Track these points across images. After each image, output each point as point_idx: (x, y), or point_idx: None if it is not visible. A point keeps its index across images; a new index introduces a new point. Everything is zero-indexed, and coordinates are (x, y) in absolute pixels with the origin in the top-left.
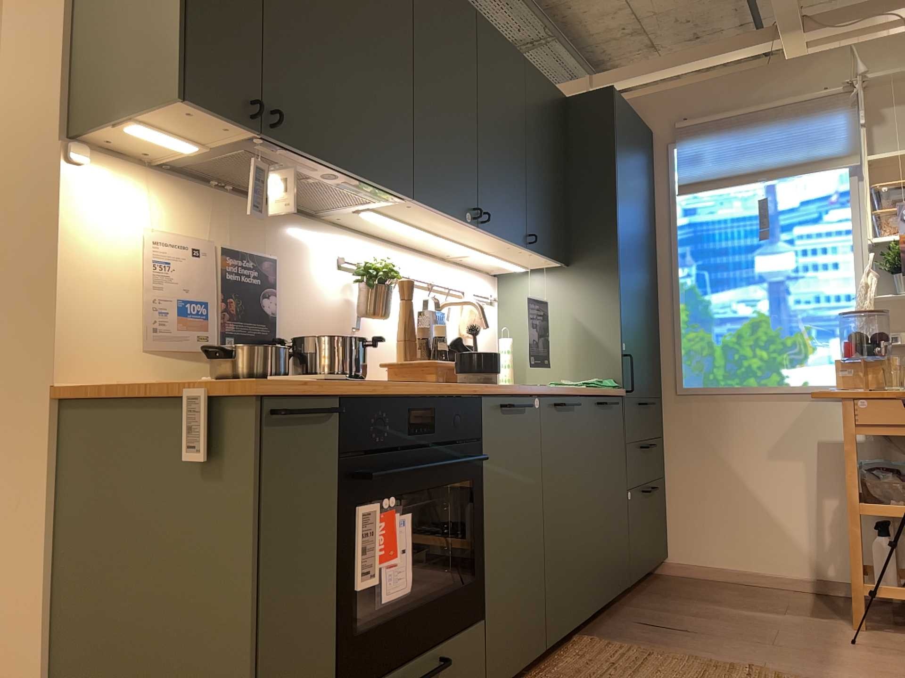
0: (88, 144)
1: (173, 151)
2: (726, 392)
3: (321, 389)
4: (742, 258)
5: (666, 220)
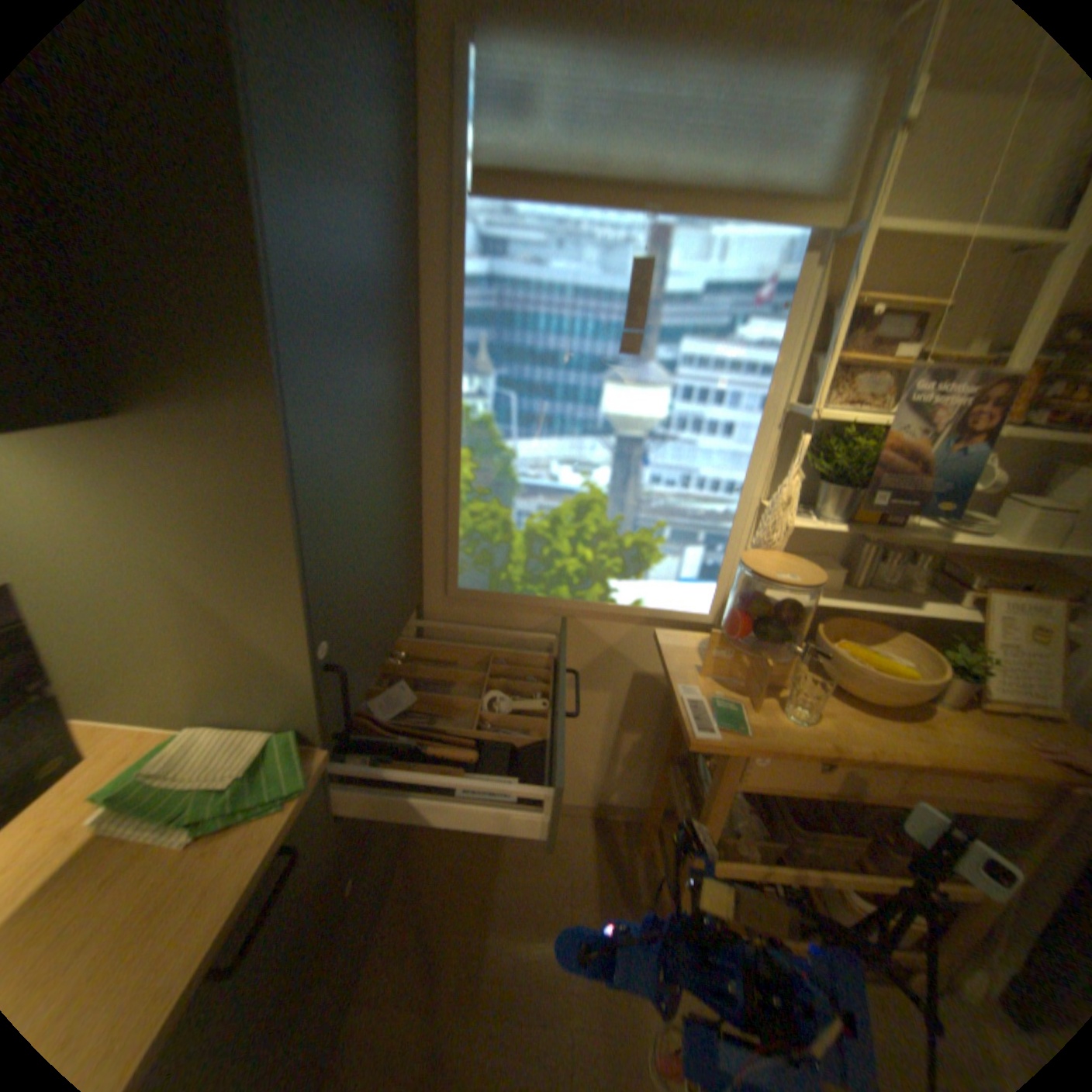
0: None
1: None
2: (523, 602)
3: None
4: (582, 382)
5: (443, 253)
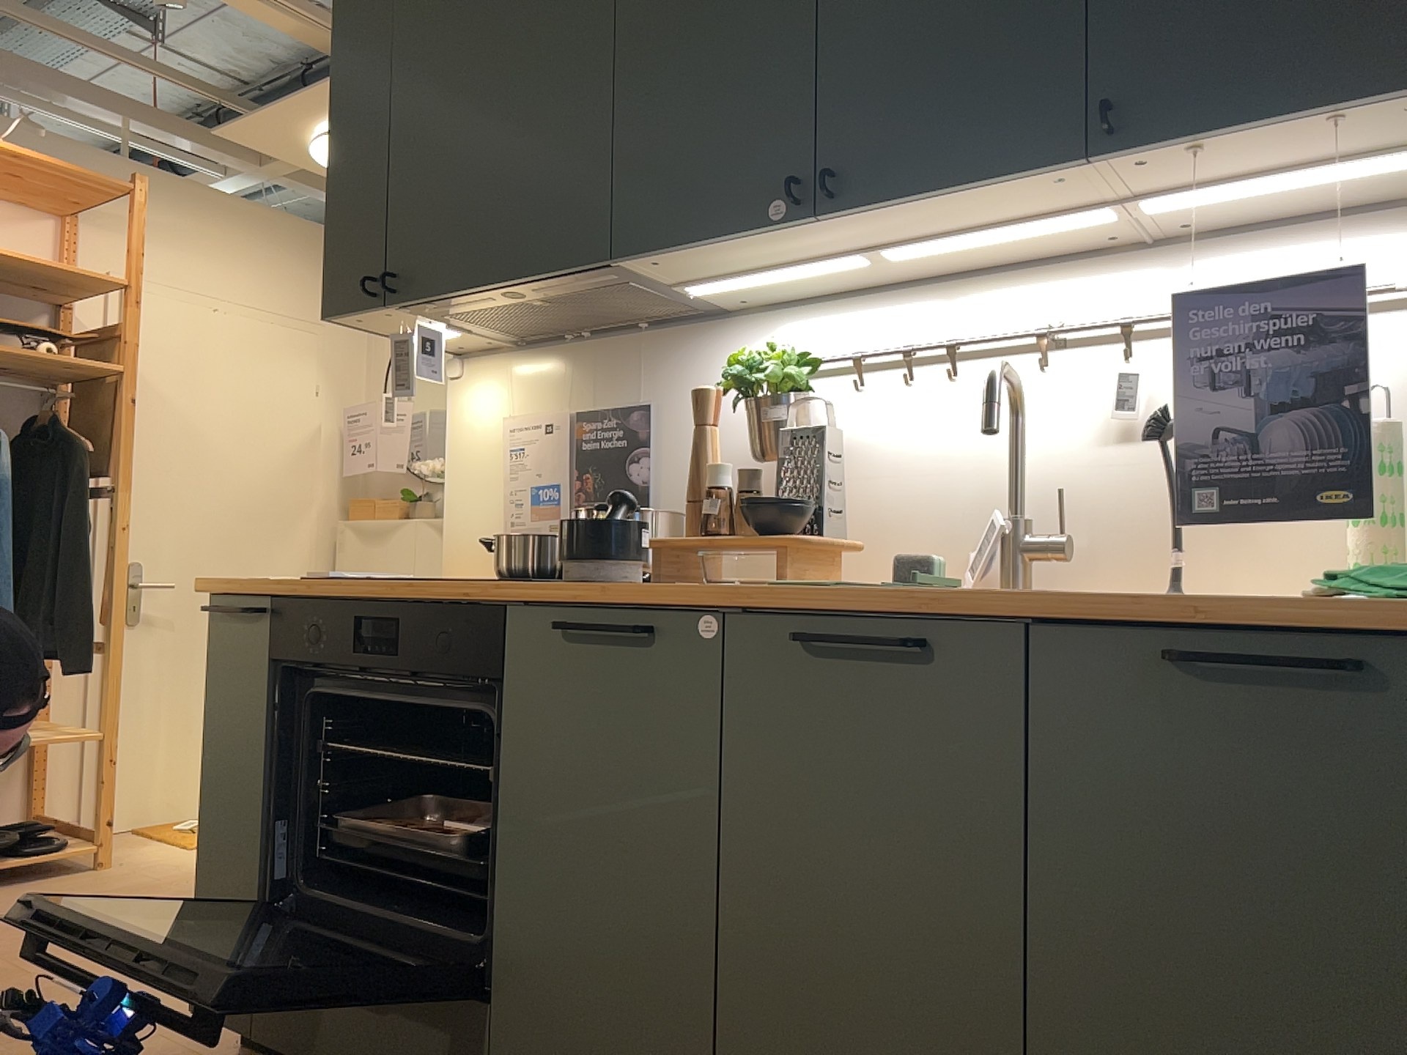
0: (467, 354)
1: (471, 336)
2: None
3: (248, 588)
4: None
5: None
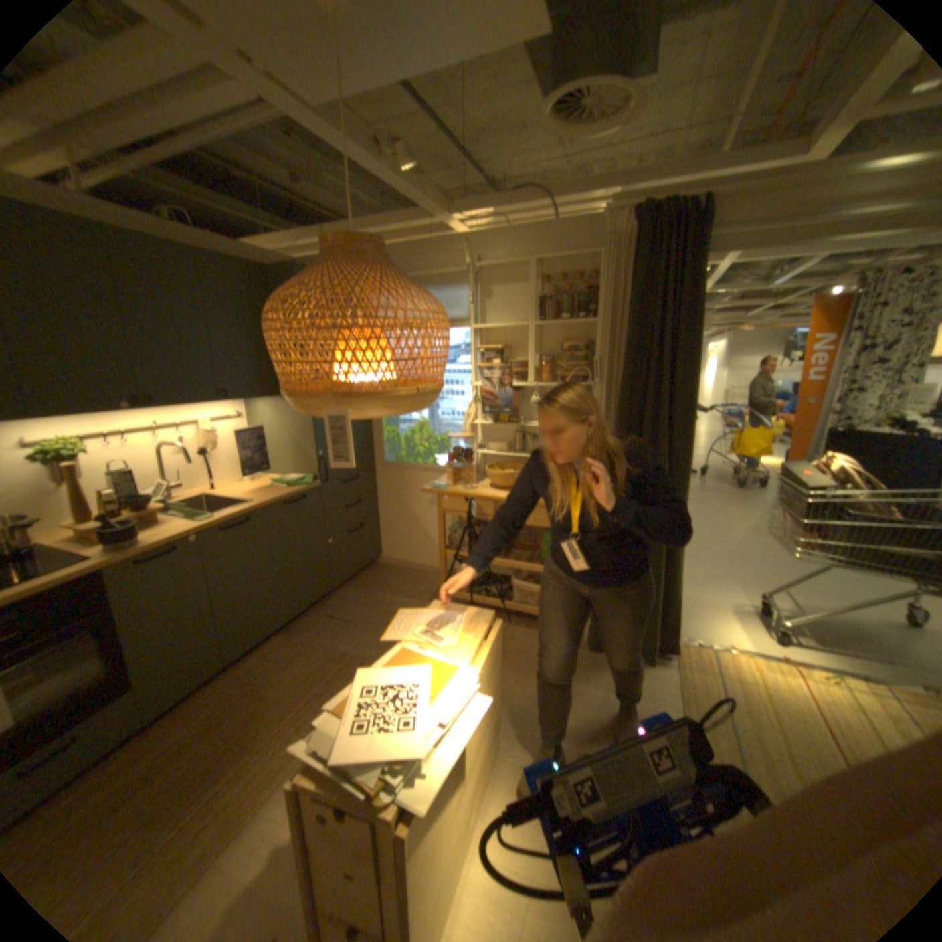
0: None
1: None
2: (407, 467)
3: None
4: None
5: None
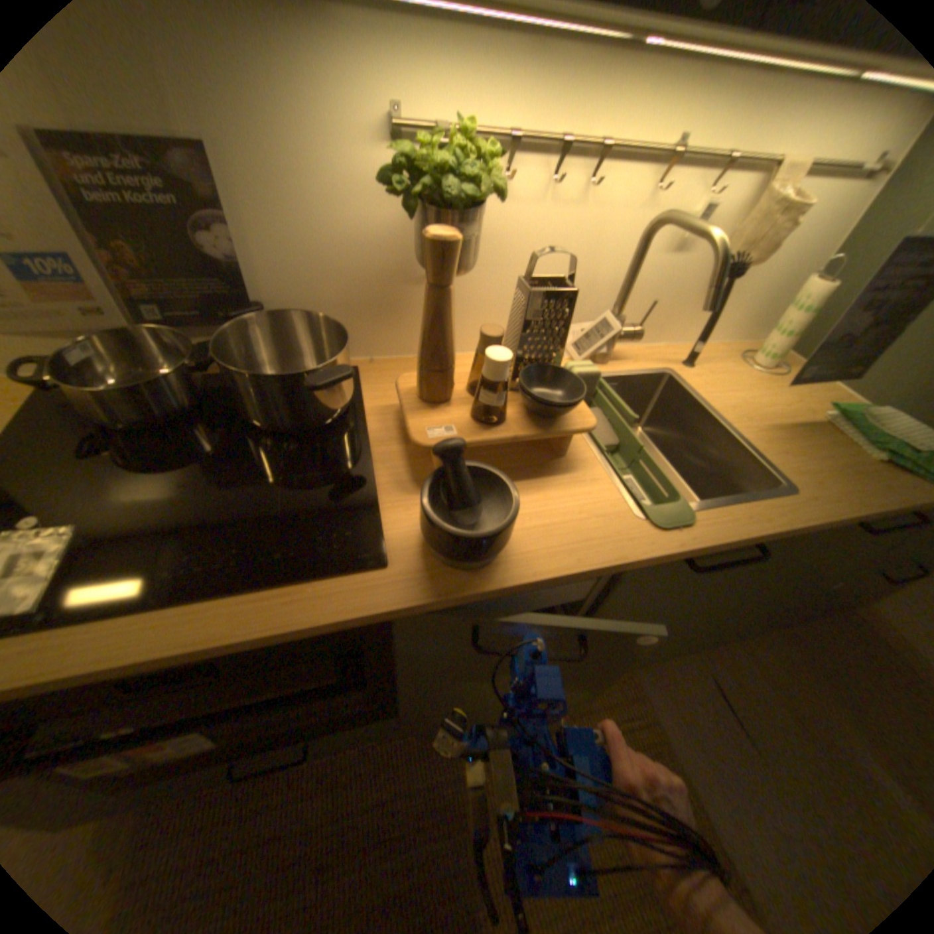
0: None
1: None
2: None
3: None
4: None
5: None
